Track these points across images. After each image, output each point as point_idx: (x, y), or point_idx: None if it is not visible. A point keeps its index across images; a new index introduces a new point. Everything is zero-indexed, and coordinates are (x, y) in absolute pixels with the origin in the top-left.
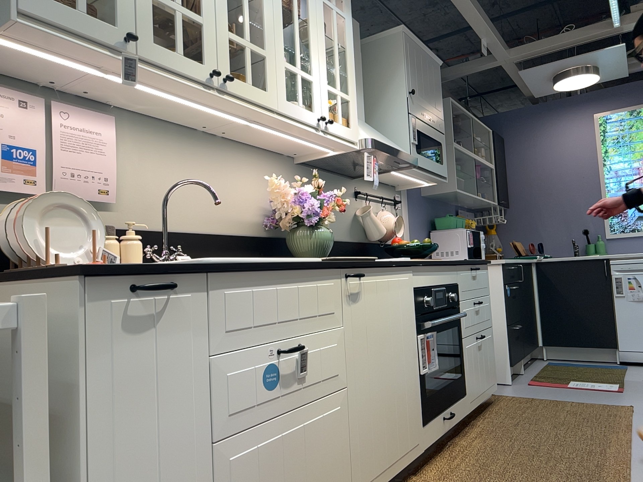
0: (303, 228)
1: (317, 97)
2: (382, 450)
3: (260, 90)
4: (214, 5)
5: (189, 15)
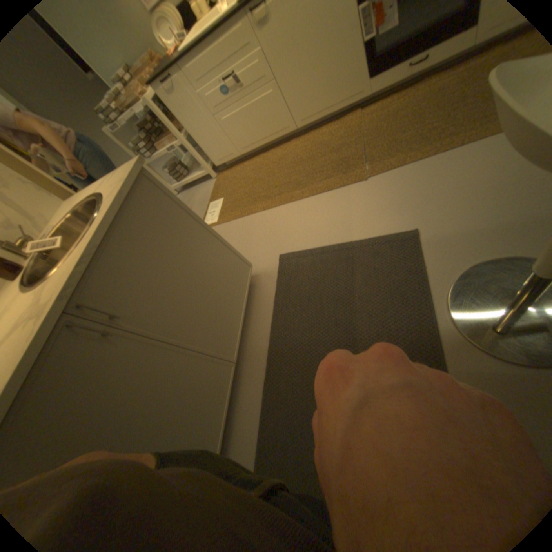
0: None
1: None
2: (316, 101)
3: None
4: None
5: None
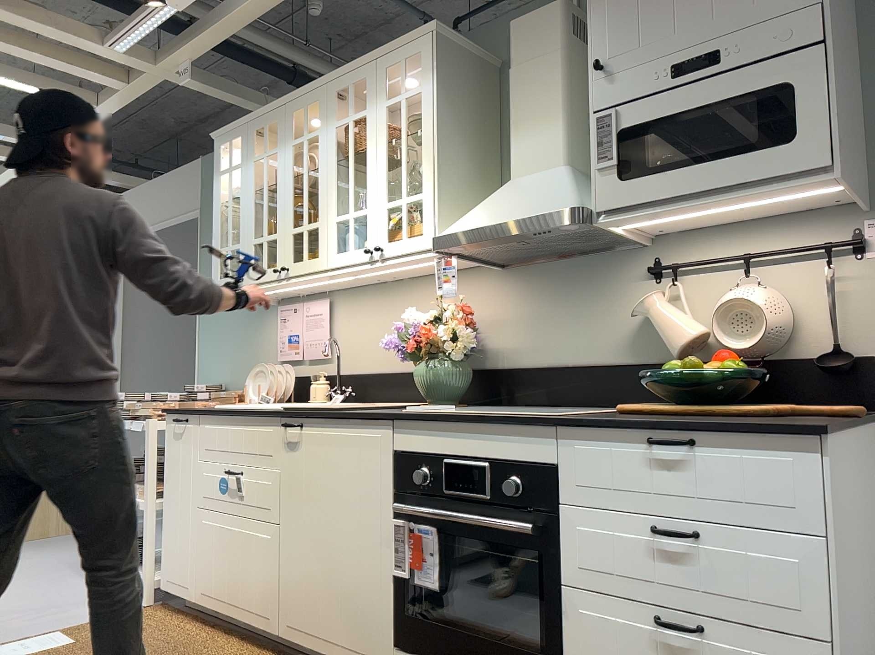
0: (418, 364)
1: (369, 228)
2: (313, 613)
3: (312, 259)
4: (283, 217)
5: (269, 239)
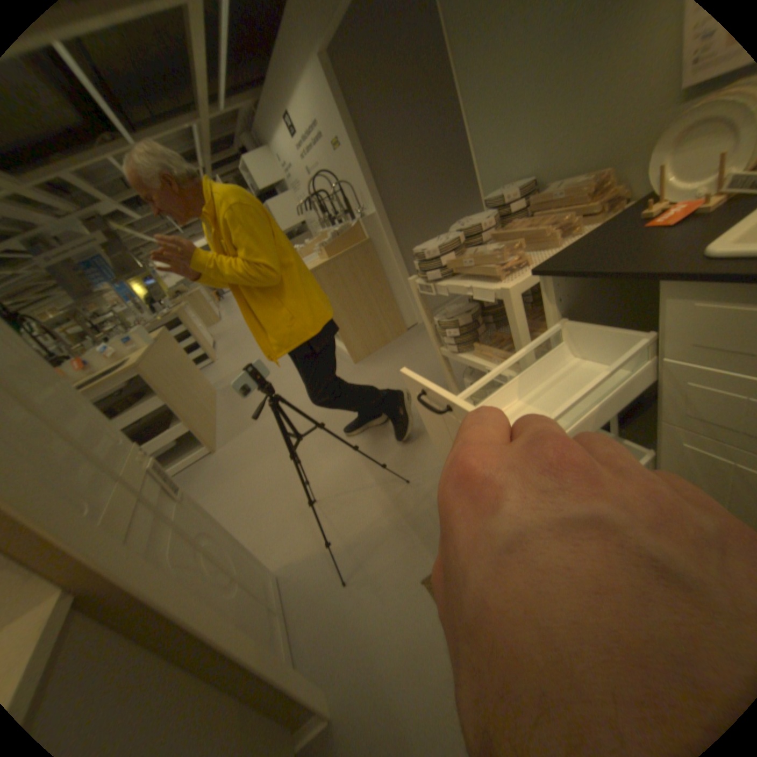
0: None
1: None
2: None
3: None
4: None
5: None
